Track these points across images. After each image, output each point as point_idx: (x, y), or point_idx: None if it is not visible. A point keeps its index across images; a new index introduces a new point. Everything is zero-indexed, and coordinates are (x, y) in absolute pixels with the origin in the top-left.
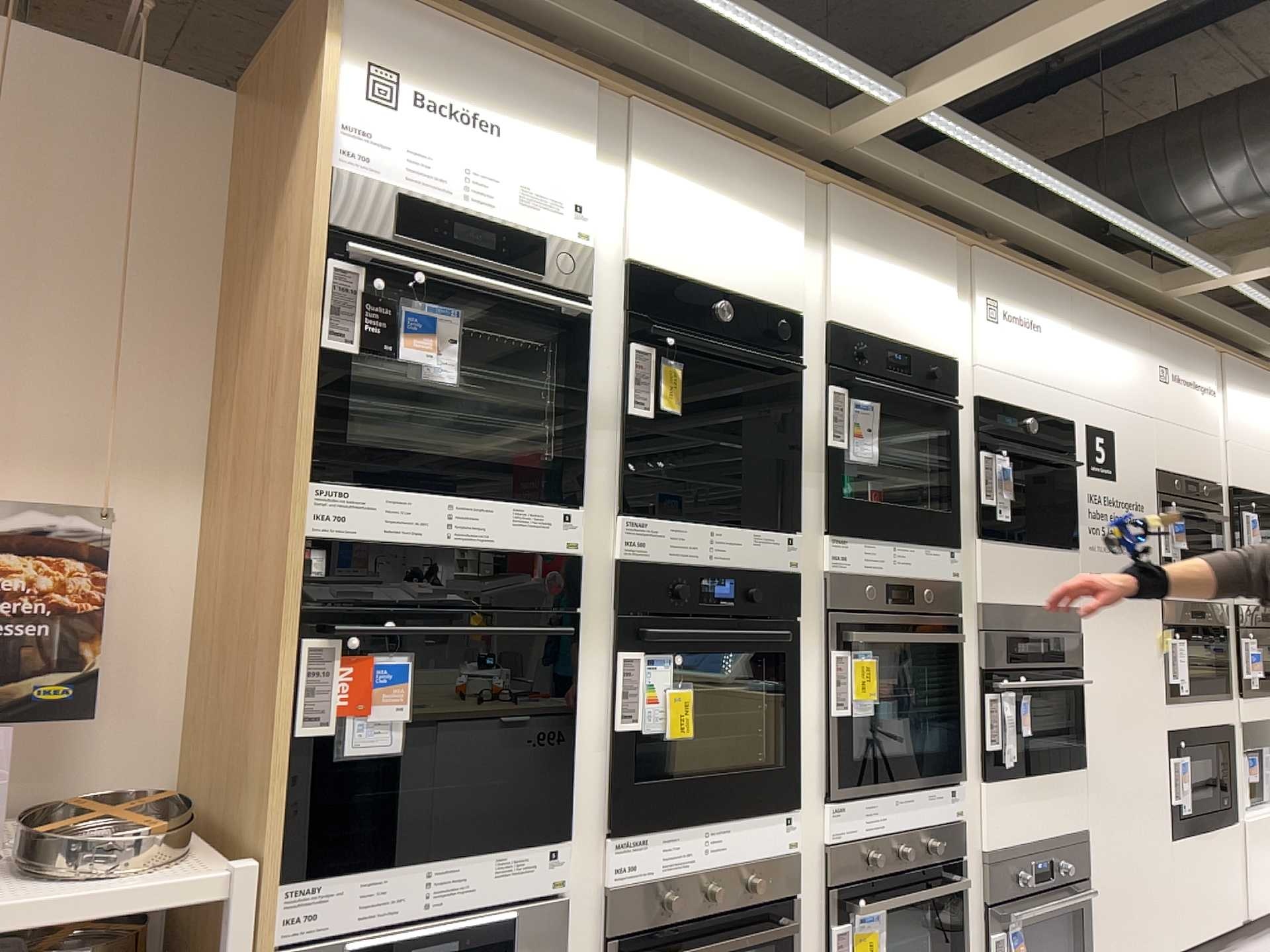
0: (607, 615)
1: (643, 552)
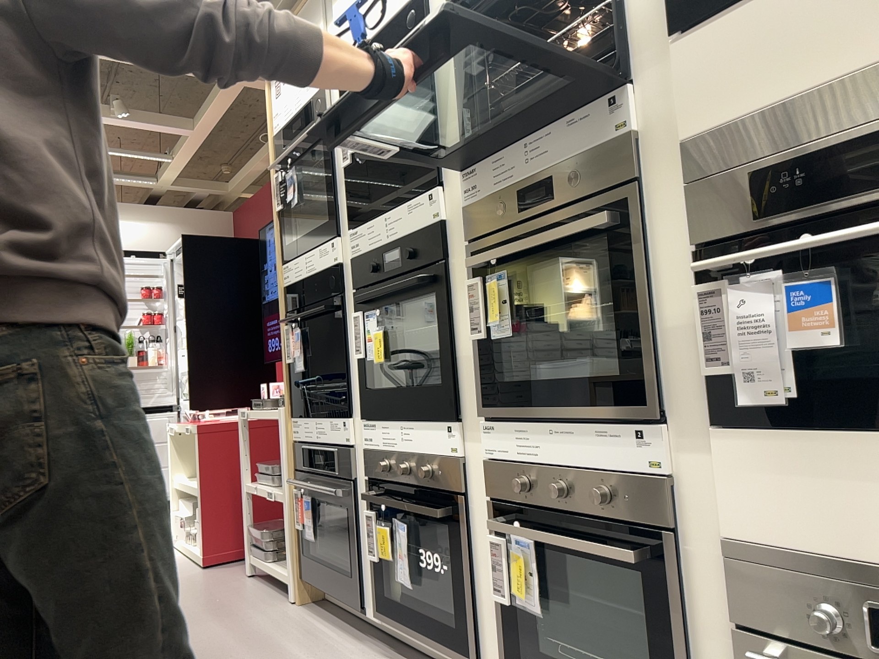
0: (353, 296)
1: (357, 251)
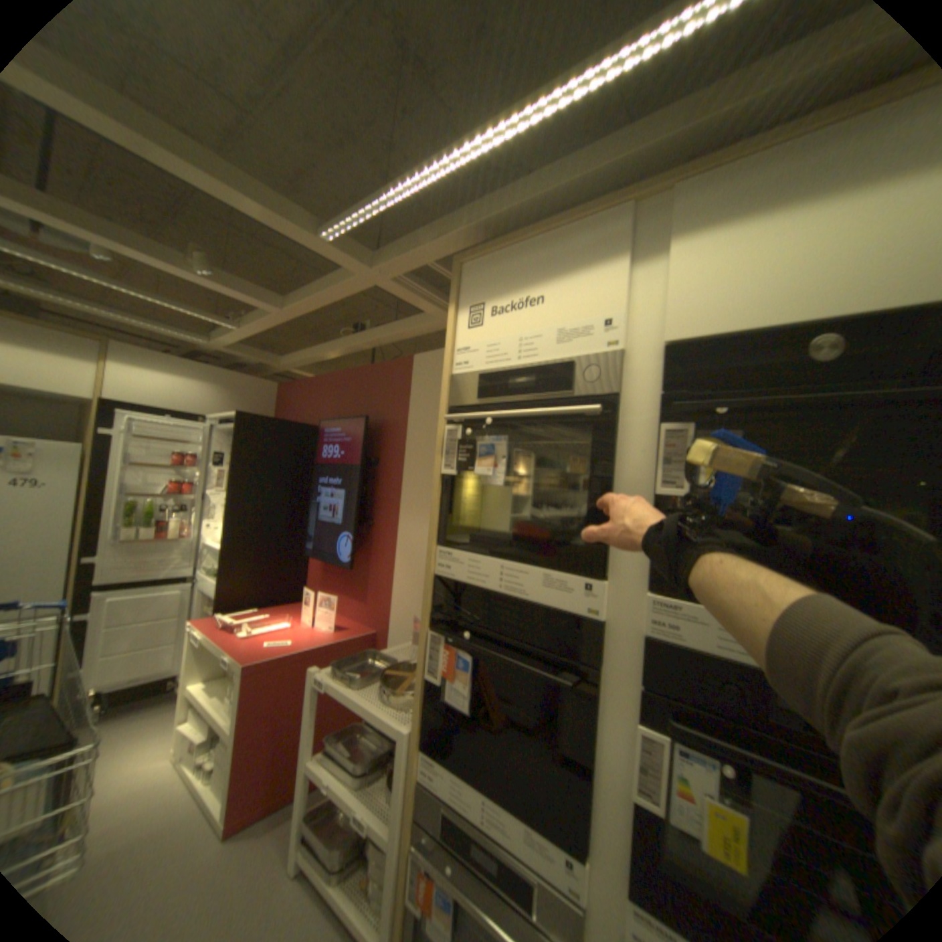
0: (634, 689)
1: (676, 638)
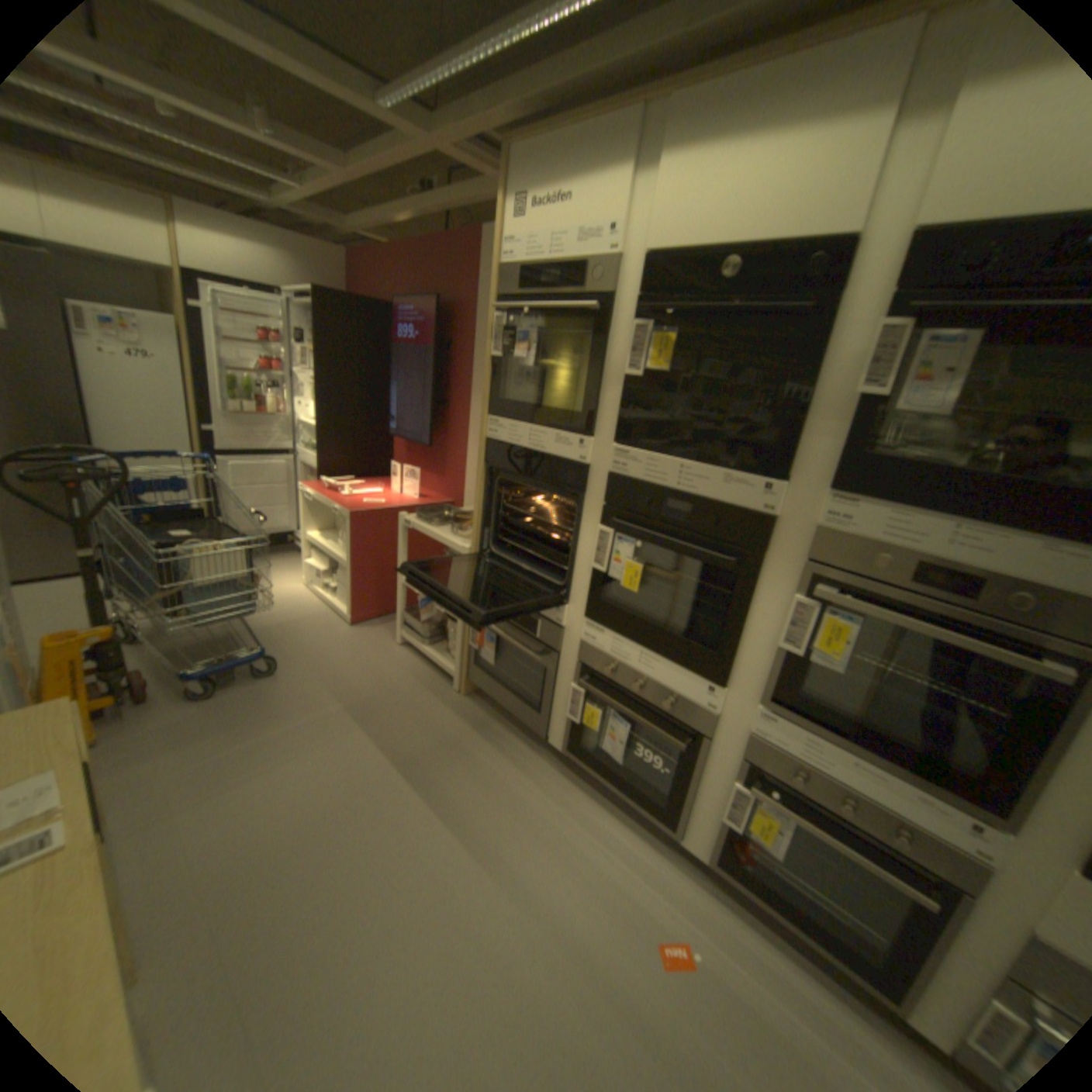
0: (600, 507)
1: (623, 473)
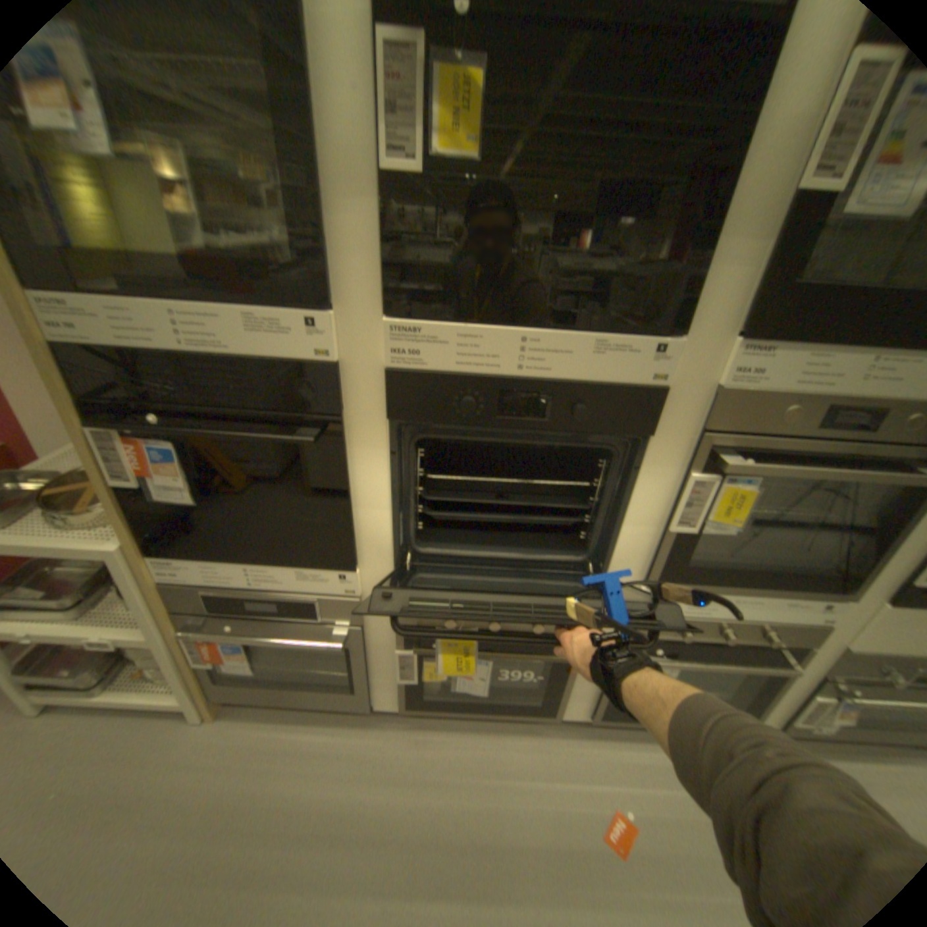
0: (379, 425)
1: (417, 364)
